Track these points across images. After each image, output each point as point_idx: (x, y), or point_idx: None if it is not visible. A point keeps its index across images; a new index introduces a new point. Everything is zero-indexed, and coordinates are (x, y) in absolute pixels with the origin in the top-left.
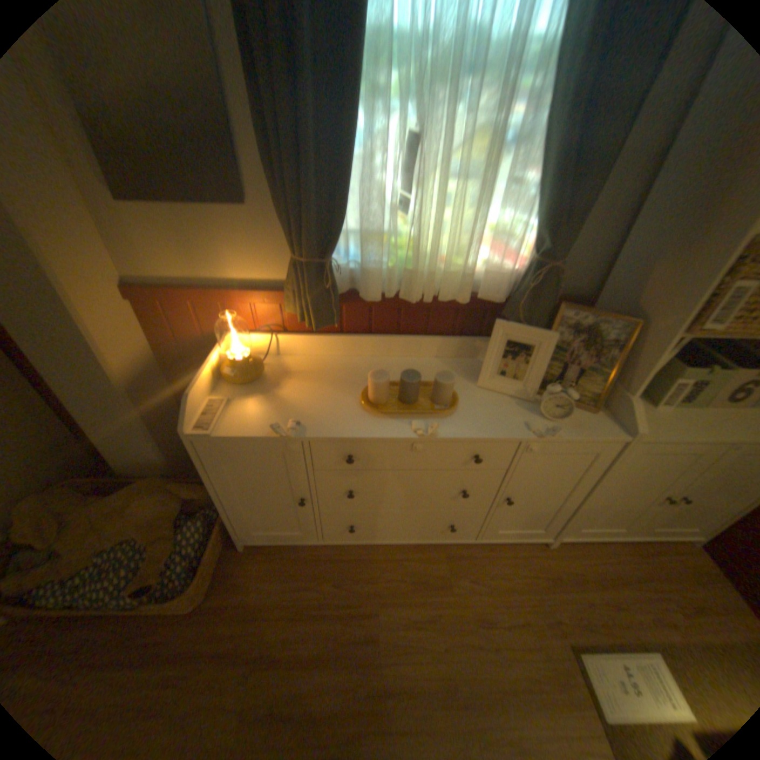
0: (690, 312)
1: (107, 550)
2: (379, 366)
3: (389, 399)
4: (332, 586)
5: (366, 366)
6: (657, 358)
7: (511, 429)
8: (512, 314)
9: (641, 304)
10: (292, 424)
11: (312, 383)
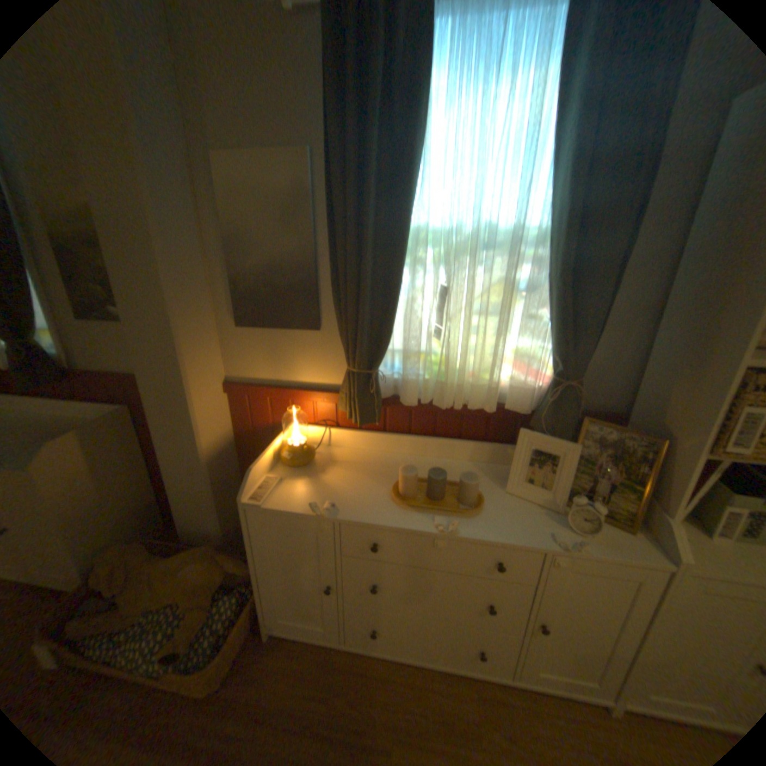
0: (709, 434)
1: (153, 611)
2: (414, 464)
3: (417, 493)
4: (346, 703)
5: (403, 462)
6: (689, 479)
7: (536, 538)
8: (538, 425)
9: (667, 424)
10: (328, 505)
11: (352, 472)
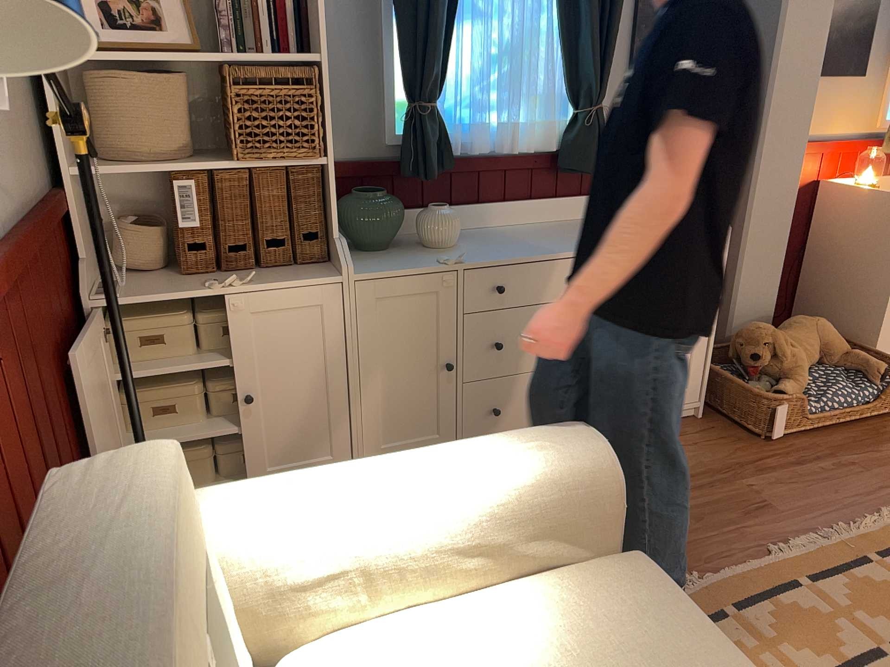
0: None
1: (809, 369)
2: None
3: None
4: None
5: None
6: None
7: None
8: None
9: None
10: None
11: None
